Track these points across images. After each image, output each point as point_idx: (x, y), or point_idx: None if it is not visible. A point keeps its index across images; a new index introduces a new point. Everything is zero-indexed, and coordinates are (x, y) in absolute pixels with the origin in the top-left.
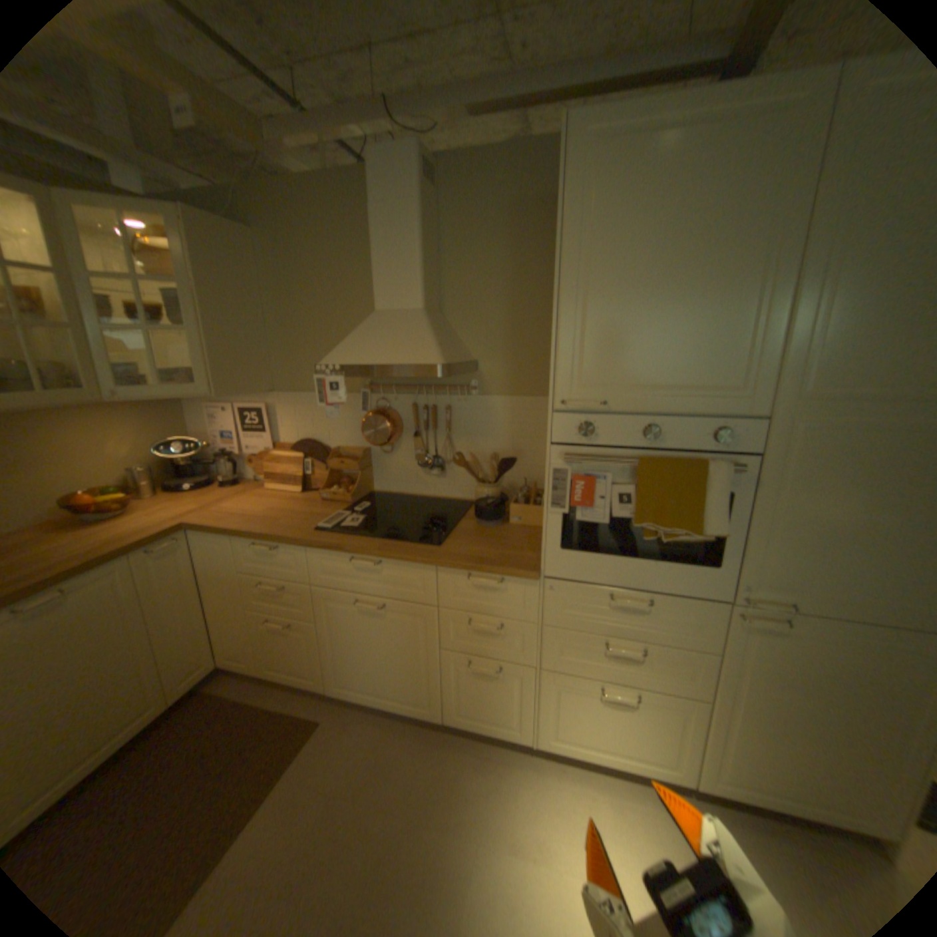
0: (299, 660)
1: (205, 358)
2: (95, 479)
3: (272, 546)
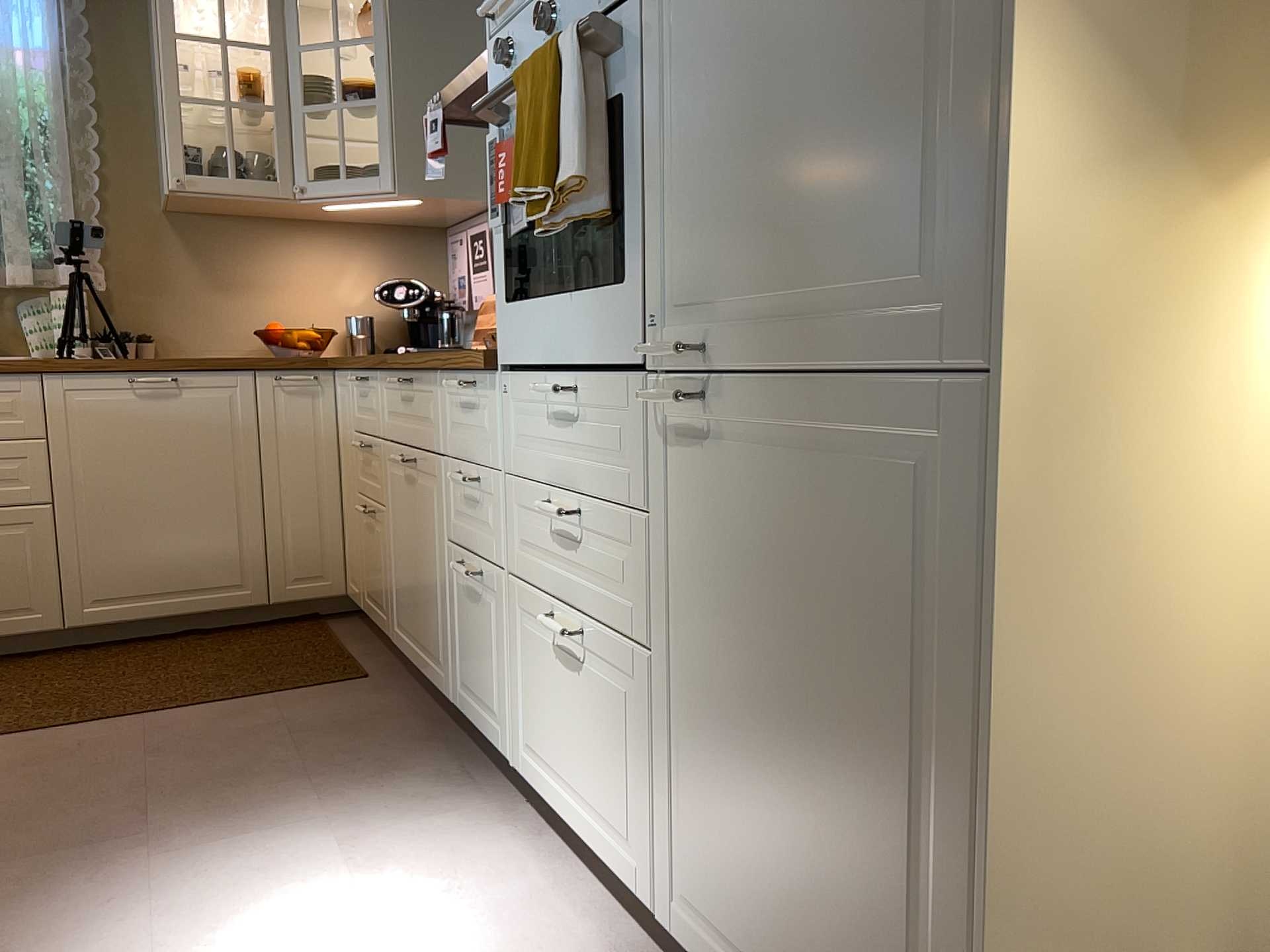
0: (379, 575)
1: (395, 139)
2: (315, 322)
3: (365, 376)
